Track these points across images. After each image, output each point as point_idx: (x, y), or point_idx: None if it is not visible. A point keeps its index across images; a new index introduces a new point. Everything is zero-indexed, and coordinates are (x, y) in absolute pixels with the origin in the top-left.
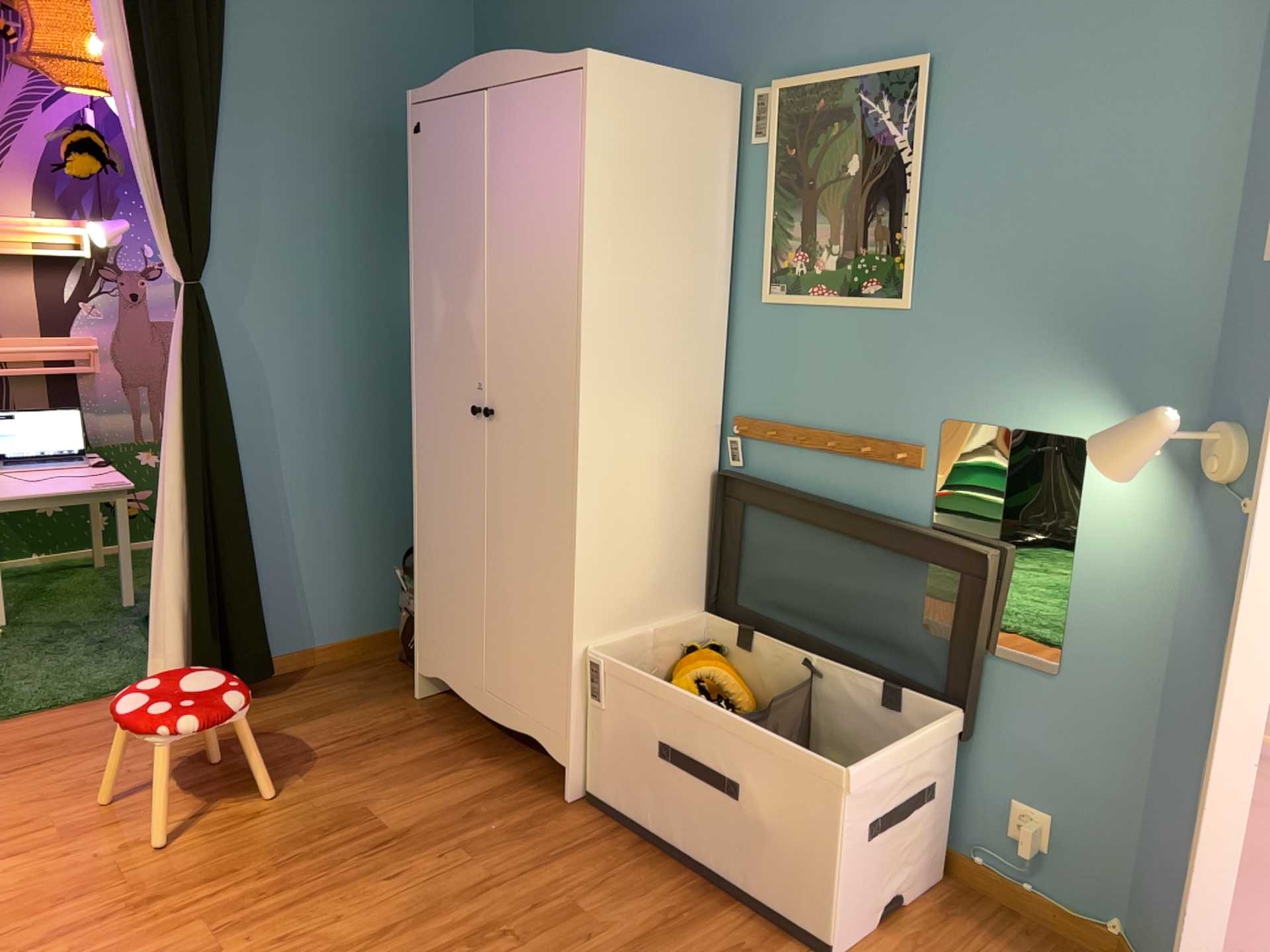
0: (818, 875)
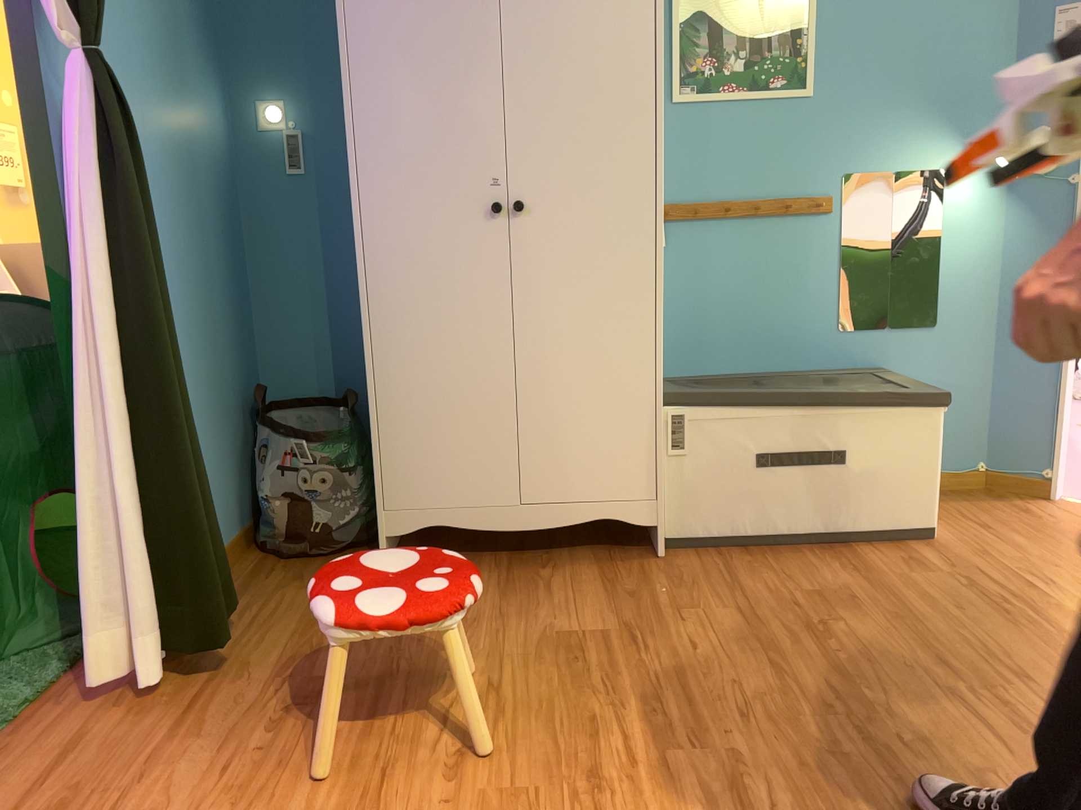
0: (918, 487)
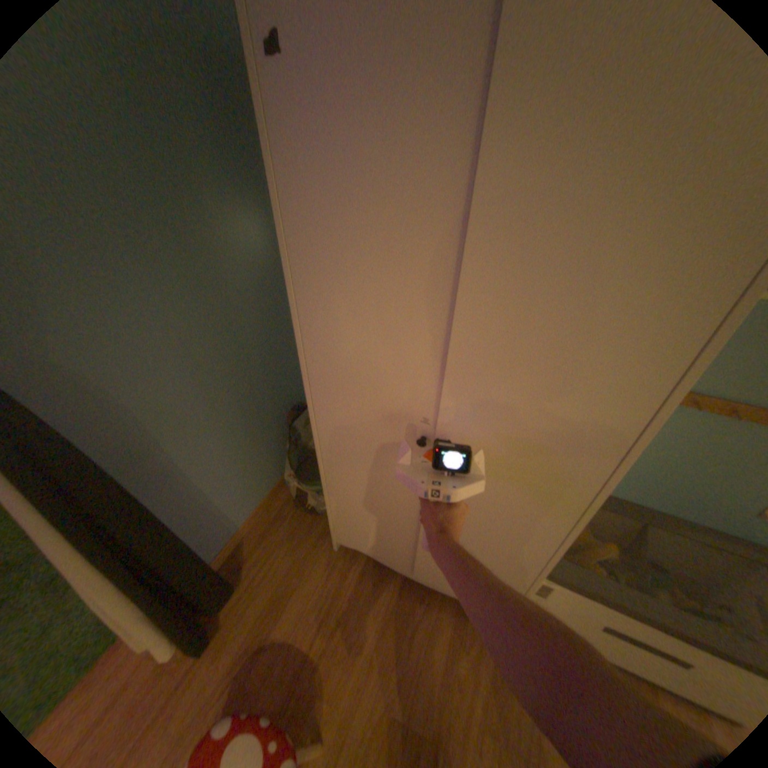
0: None
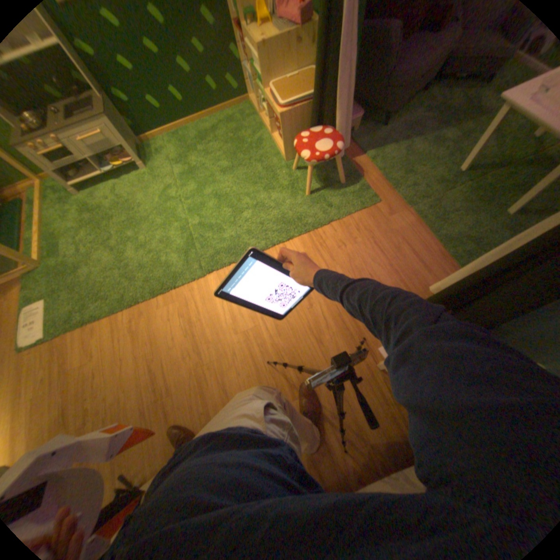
0: None
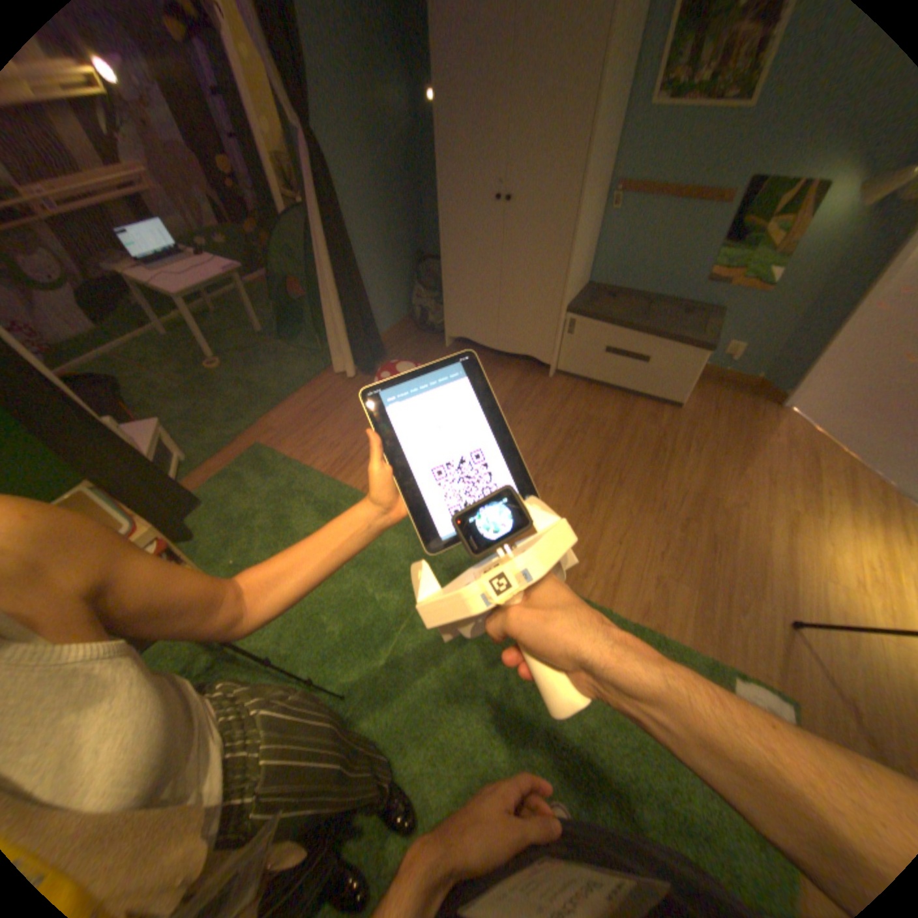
0: (682, 384)
